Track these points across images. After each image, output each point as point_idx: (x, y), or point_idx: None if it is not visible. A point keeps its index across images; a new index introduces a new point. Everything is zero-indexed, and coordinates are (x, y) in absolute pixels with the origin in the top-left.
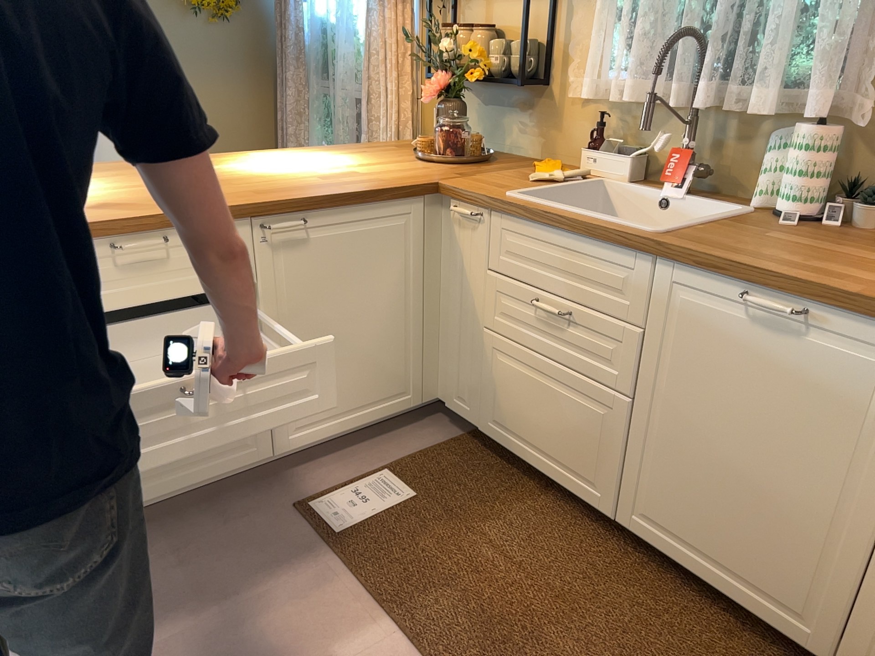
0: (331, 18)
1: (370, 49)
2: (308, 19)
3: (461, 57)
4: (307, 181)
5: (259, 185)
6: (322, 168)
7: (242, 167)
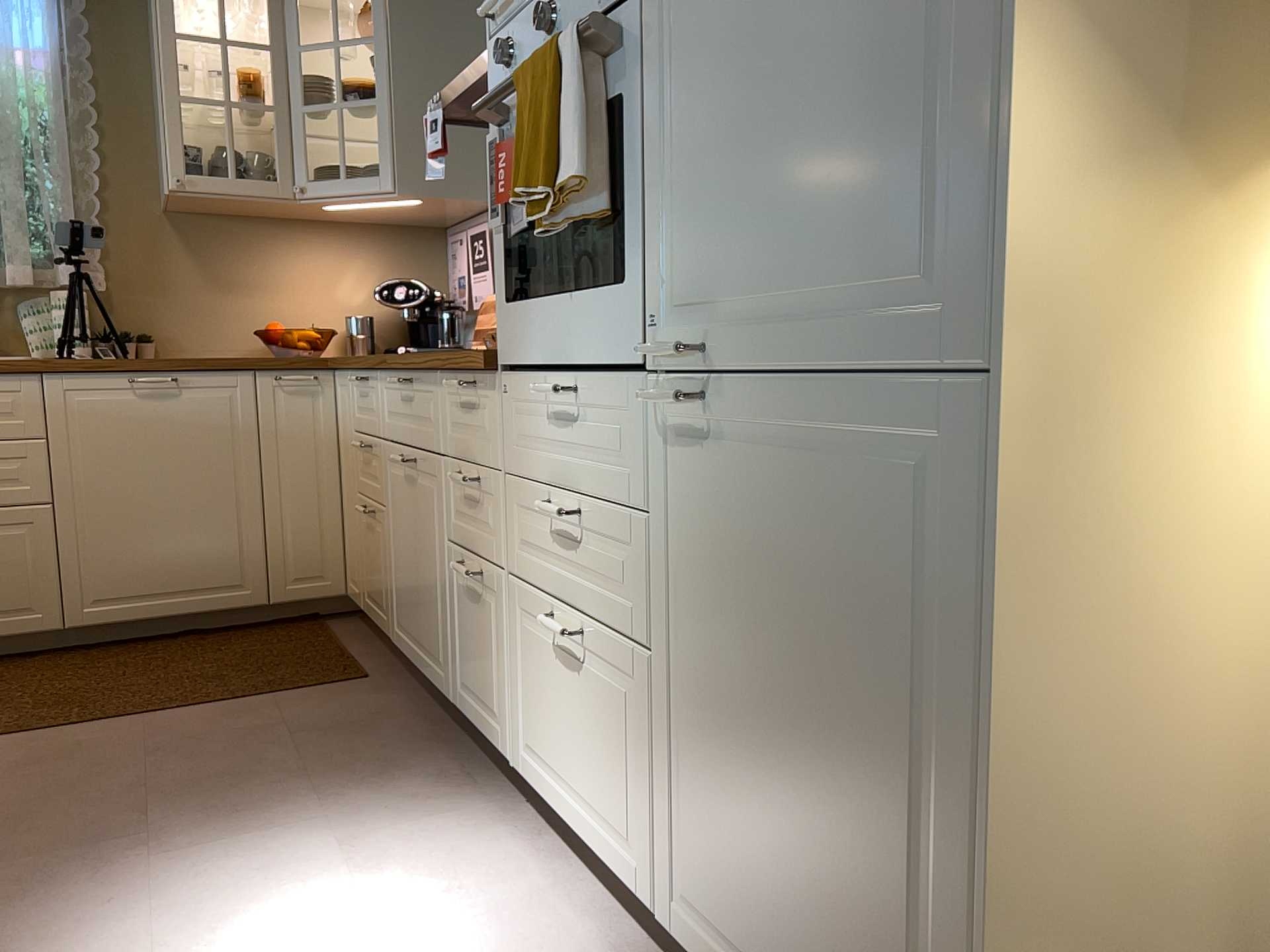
0: None
1: None
2: None
3: None
4: None
5: None
6: None
7: None
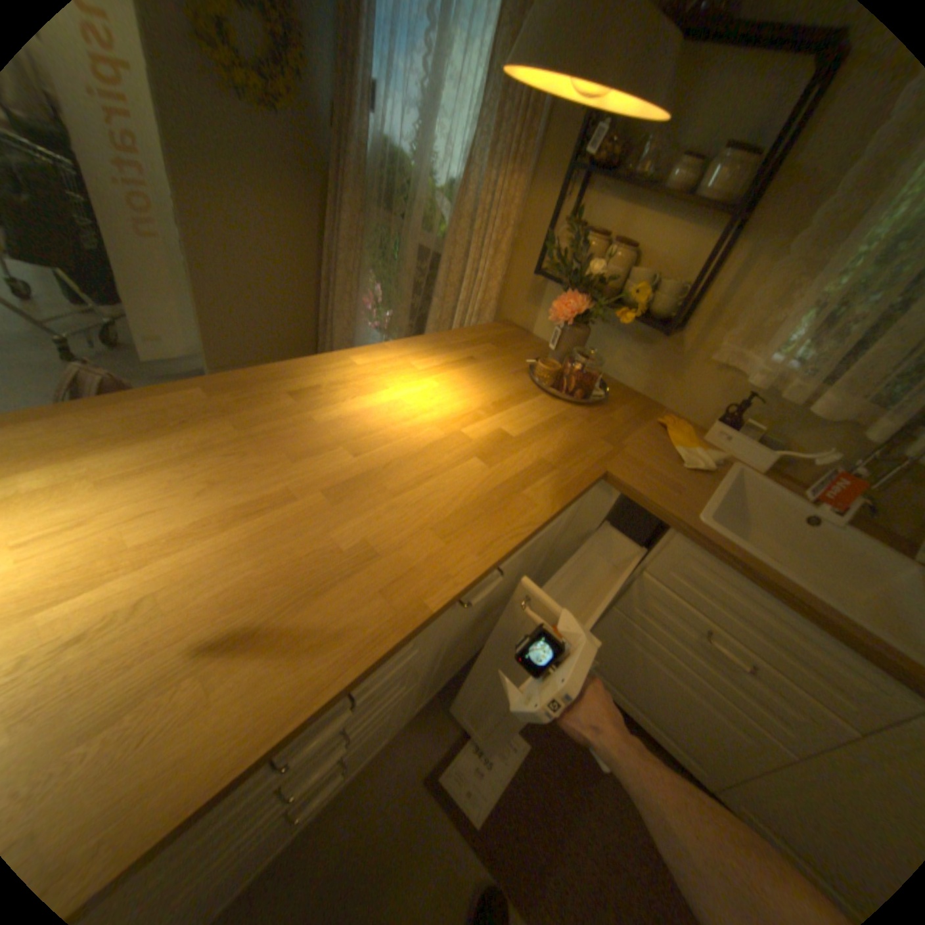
0: (402, 141)
1: (462, 208)
2: (371, 131)
3: (607, 279)
4: (474, 473)
5: (425, 494)
6: (462, 417)
7: (367, 413)
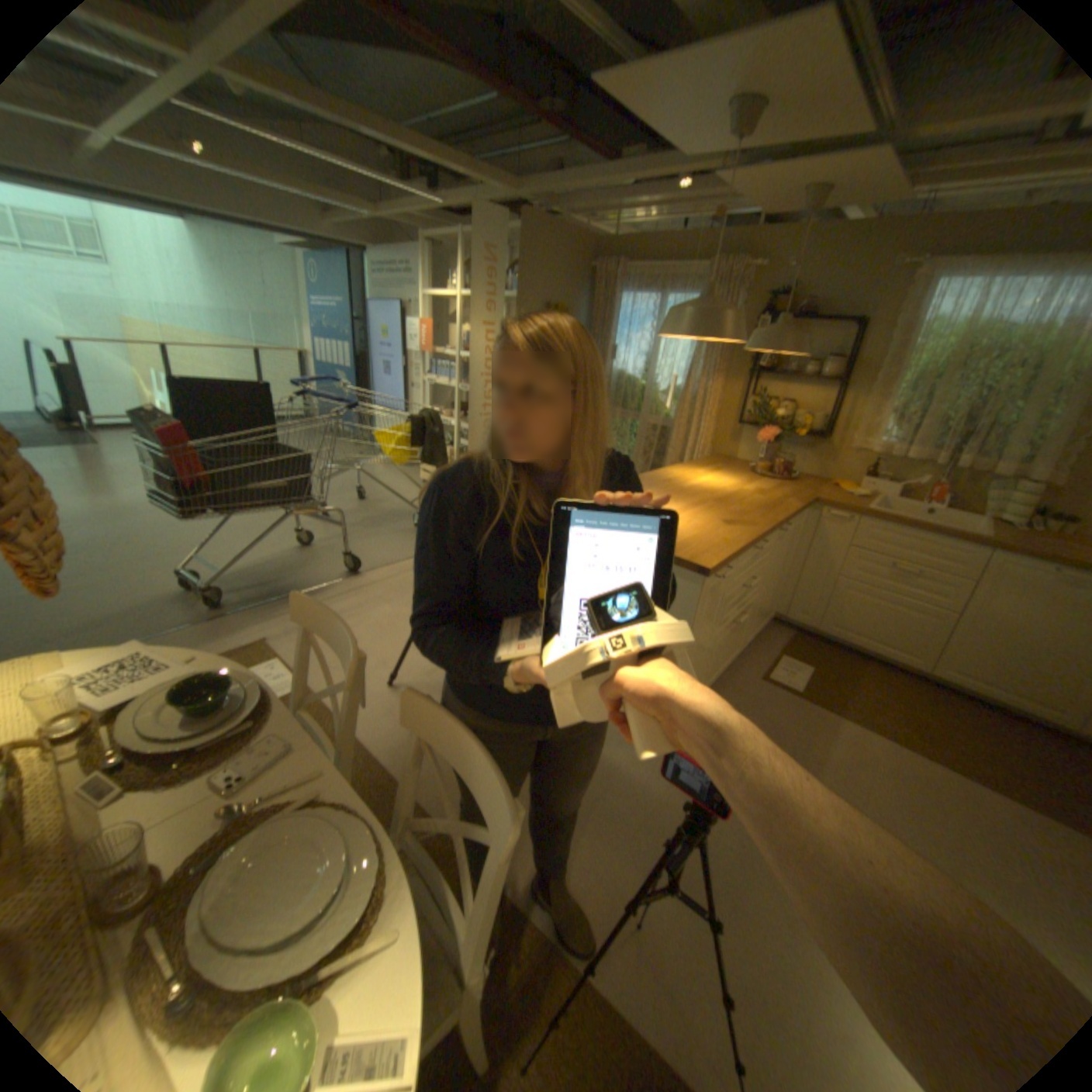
0: (633, 371)
1: (684, 399)
2: (610, 369)
3: (784, 418)
4: (760, 498)
5: (748, 502)
6: (737, 485)
7: (698, 485)
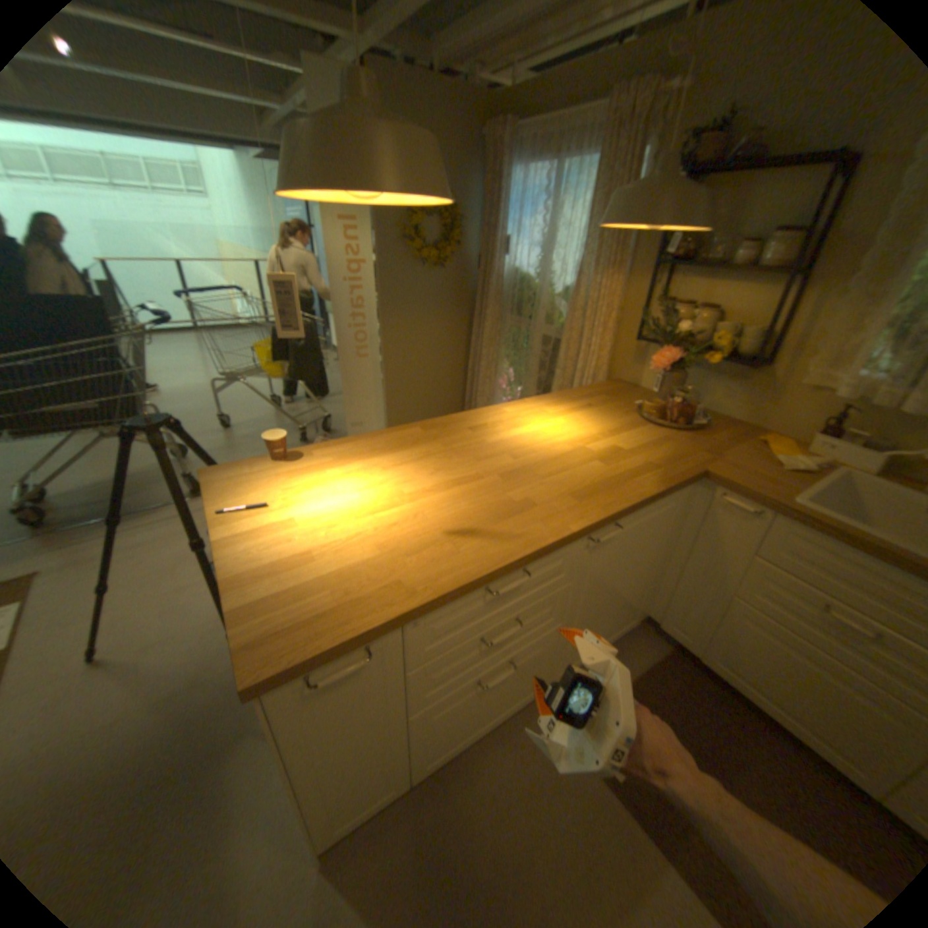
0: (527, 269)
1: (574, 304)
2: (504, 266)
3: (693, 334)
4: (595, 468)
5: (562, 478)
6: (584, 439)
7: (517, 438)
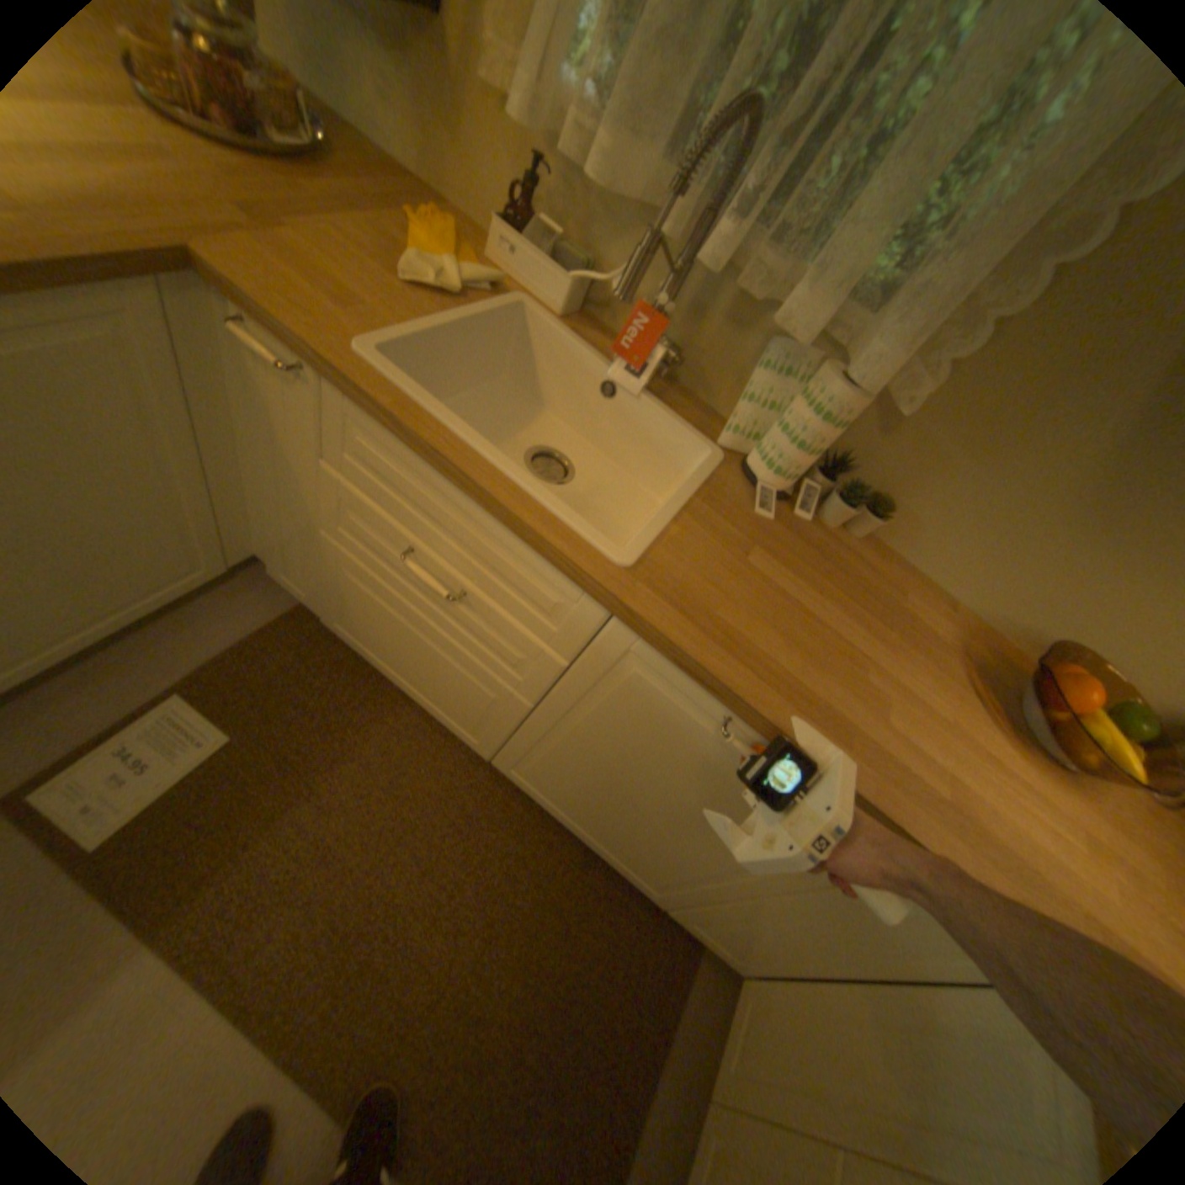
0: None
1: None
2: None
3: None
4: None
5: None
6: None
7: None
